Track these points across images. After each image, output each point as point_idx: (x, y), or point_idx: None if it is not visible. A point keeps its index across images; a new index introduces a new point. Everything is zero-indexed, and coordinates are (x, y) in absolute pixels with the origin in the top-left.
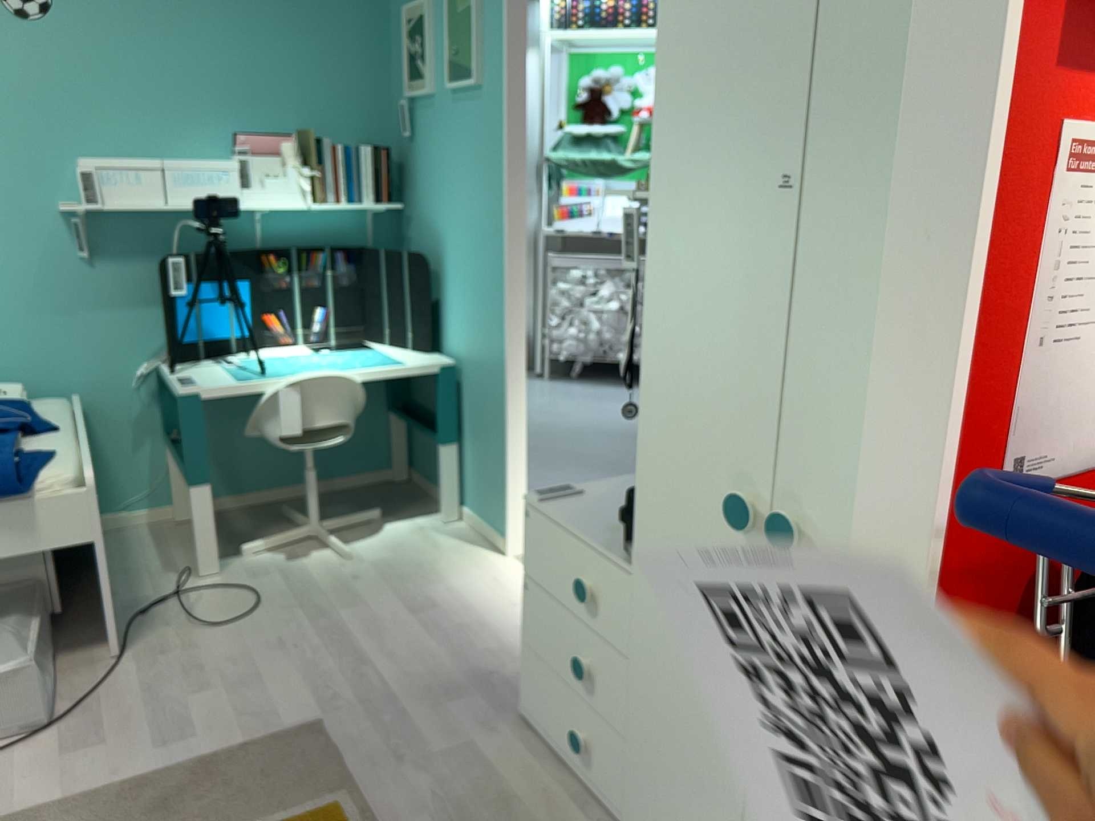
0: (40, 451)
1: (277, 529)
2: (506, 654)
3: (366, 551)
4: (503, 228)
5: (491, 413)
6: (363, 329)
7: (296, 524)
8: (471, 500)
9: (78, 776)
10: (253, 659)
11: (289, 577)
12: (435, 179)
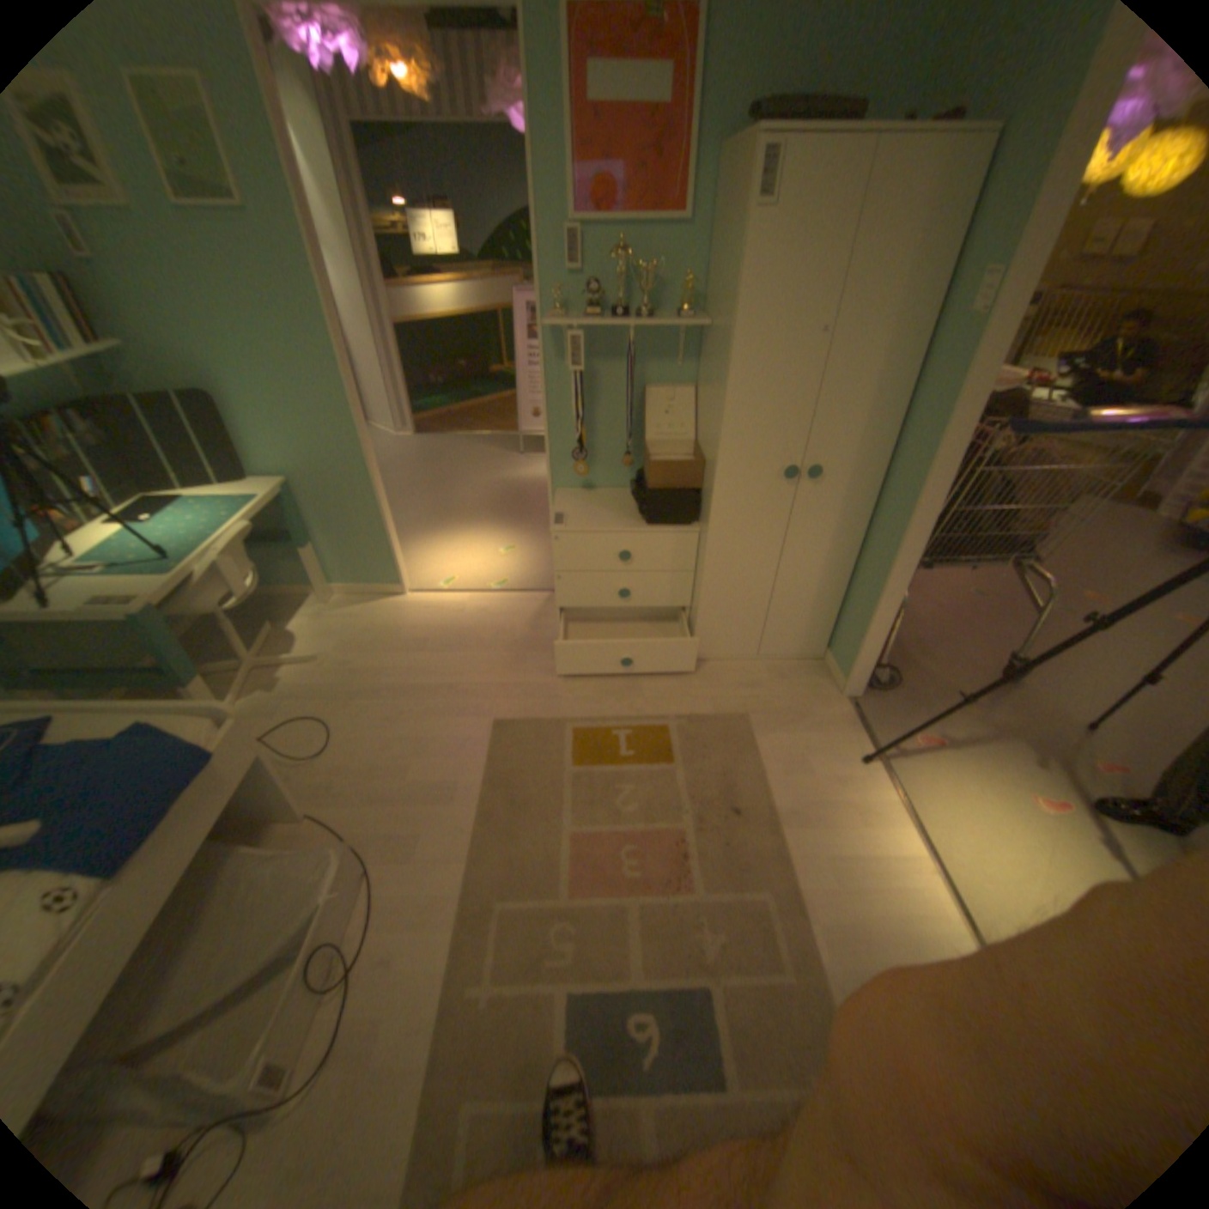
0: (115, 734)
1: (206, 686)
2: (502, 631)
3: (315, 649)
4: (332, 355)
5: (354, 506)
6: (136, 485)
7: (212, 673)
8: (340, 577)
9: (444, 850)
10: (393, 737)
11: (299, 696)
12: (174, 311)
